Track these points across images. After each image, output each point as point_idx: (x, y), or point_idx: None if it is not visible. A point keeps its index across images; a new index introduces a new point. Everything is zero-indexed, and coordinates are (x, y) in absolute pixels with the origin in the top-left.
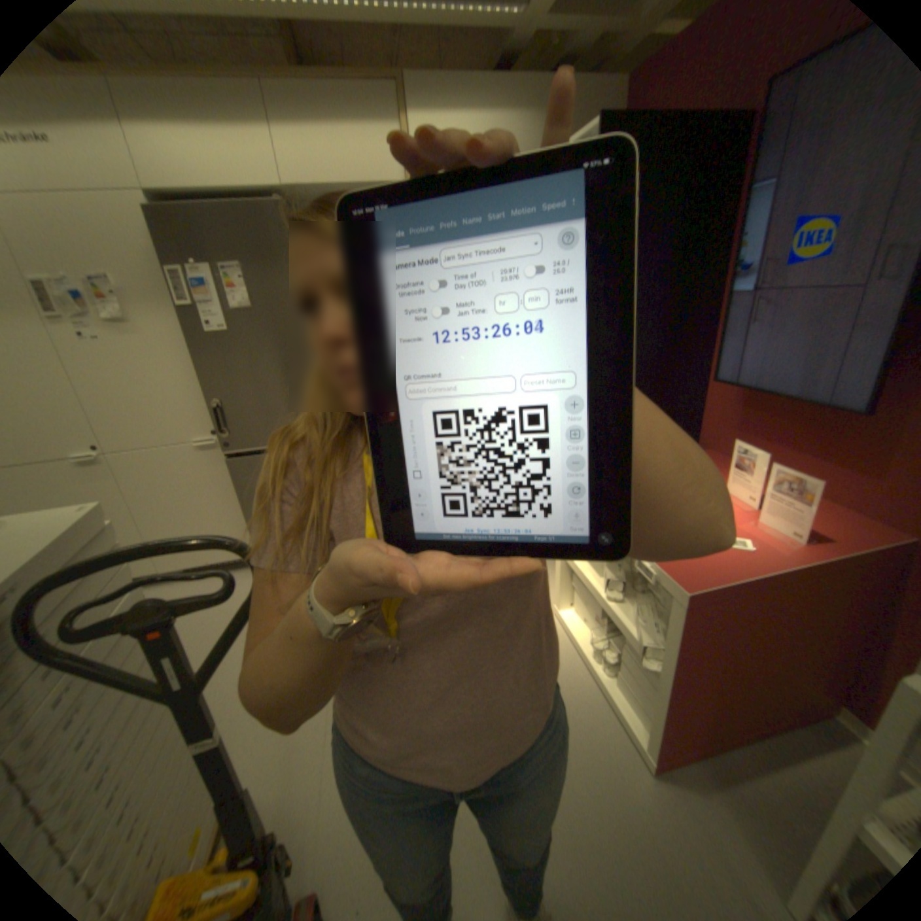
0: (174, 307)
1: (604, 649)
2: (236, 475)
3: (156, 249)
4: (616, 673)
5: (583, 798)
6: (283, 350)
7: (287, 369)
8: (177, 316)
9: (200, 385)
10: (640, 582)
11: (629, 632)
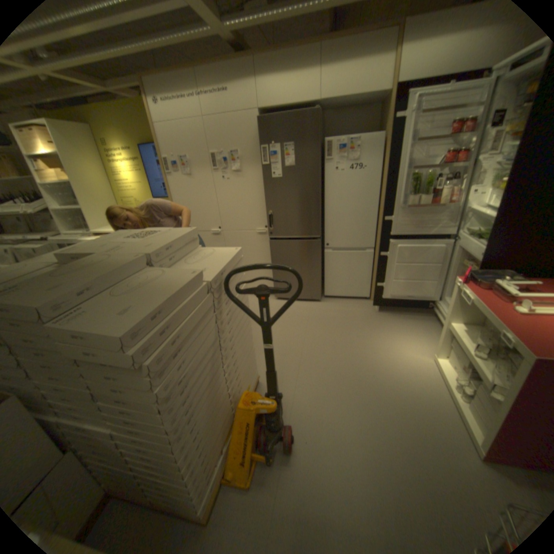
0: (260, 165)
1: (465, 387)
2: (272, 248)
3: (258, 137)
4: (471, 399)
5: (431, 452)
6: (305, 188)
7: (305, 198)
8: (261, 170)
9: (264, 203)
10: (504, 351)
11: (487, 379)
